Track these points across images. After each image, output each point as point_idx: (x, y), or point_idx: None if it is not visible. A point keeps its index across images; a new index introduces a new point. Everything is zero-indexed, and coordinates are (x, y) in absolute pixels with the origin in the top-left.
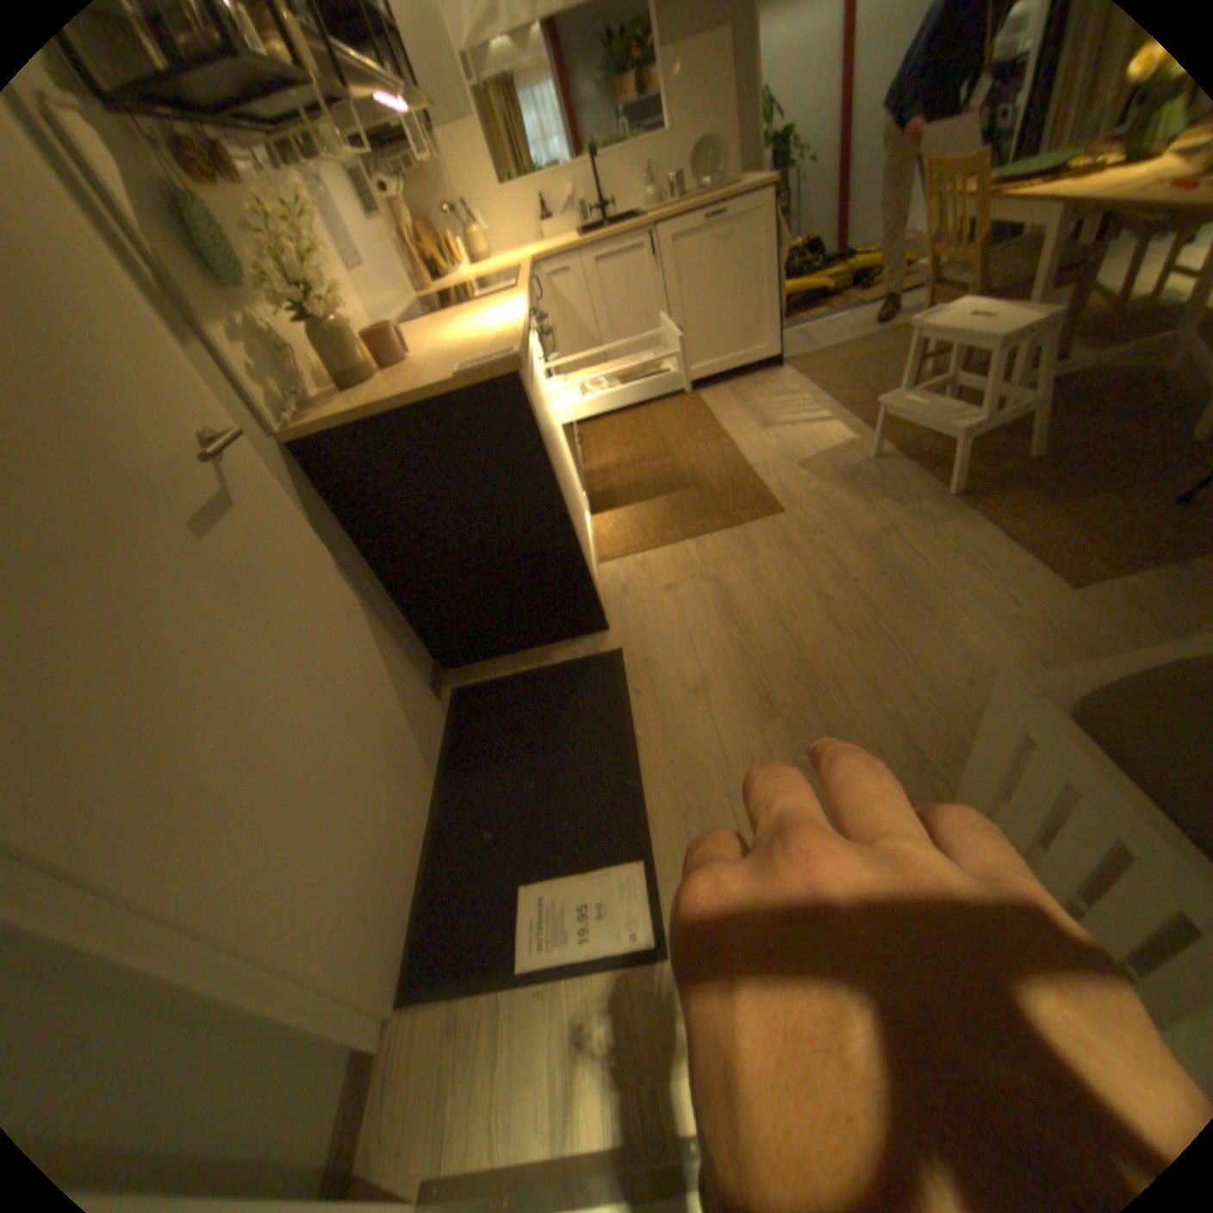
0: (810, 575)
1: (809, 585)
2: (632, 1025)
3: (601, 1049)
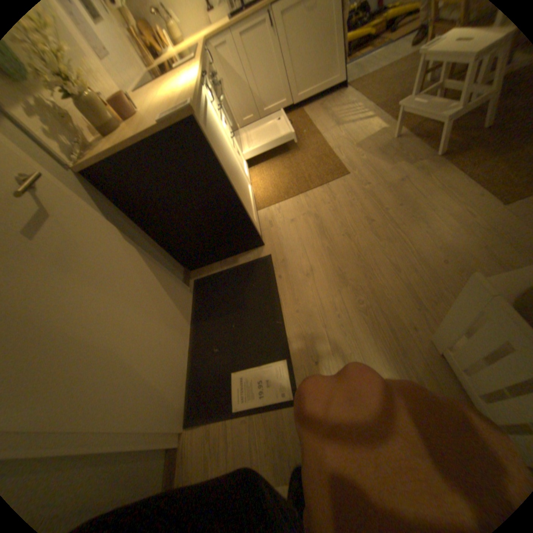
0: (363, 209)
1: (363, 214)
2: (285, 435)
3: (272, 445)
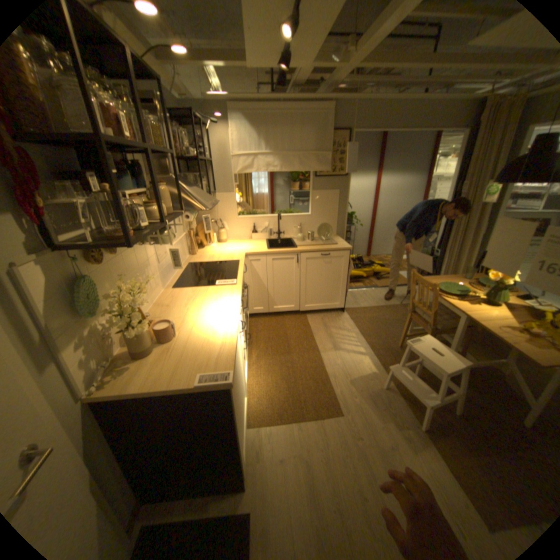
0: (355, 477)
1: (355, 486)
2: None
3: None
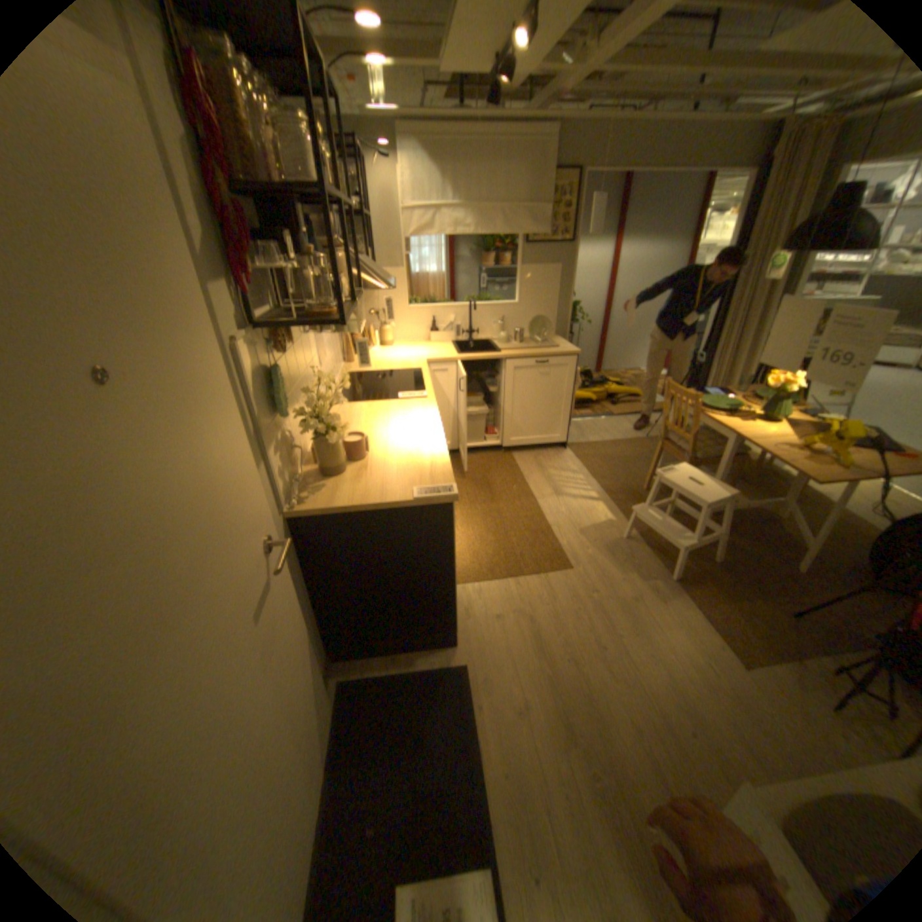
0: (591, 627)
1: (592, 636)
2: None
3: None
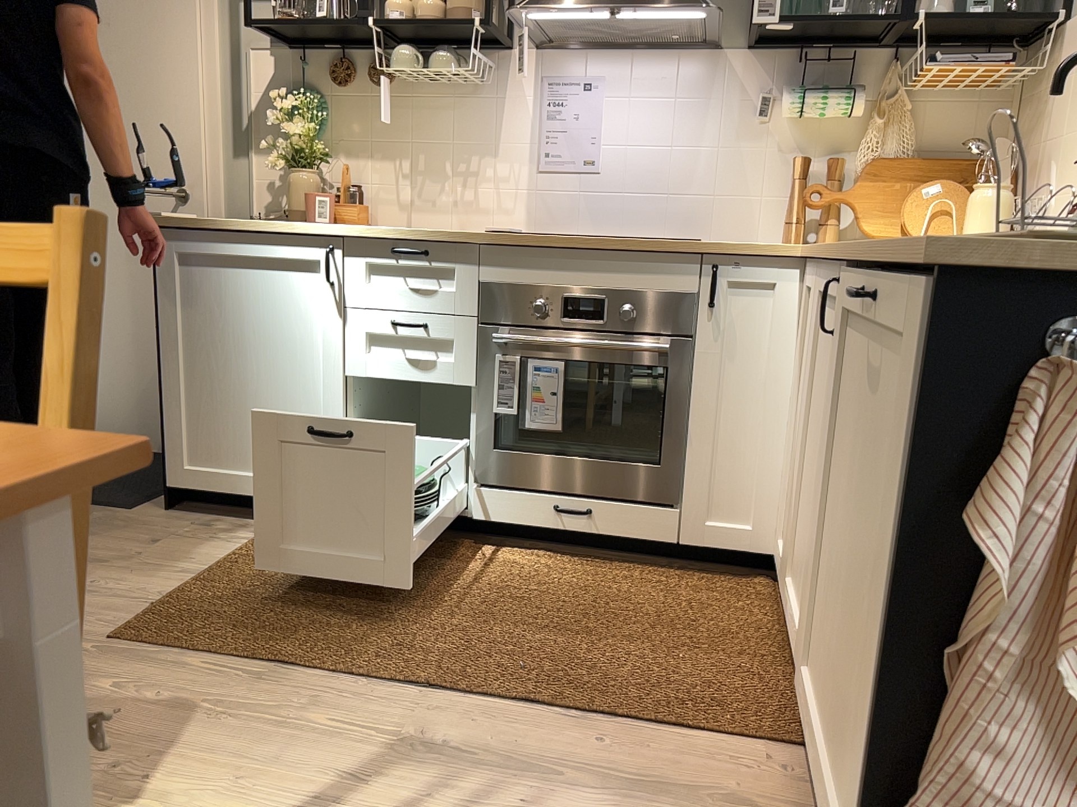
0: None
1: None
2: None
3: None
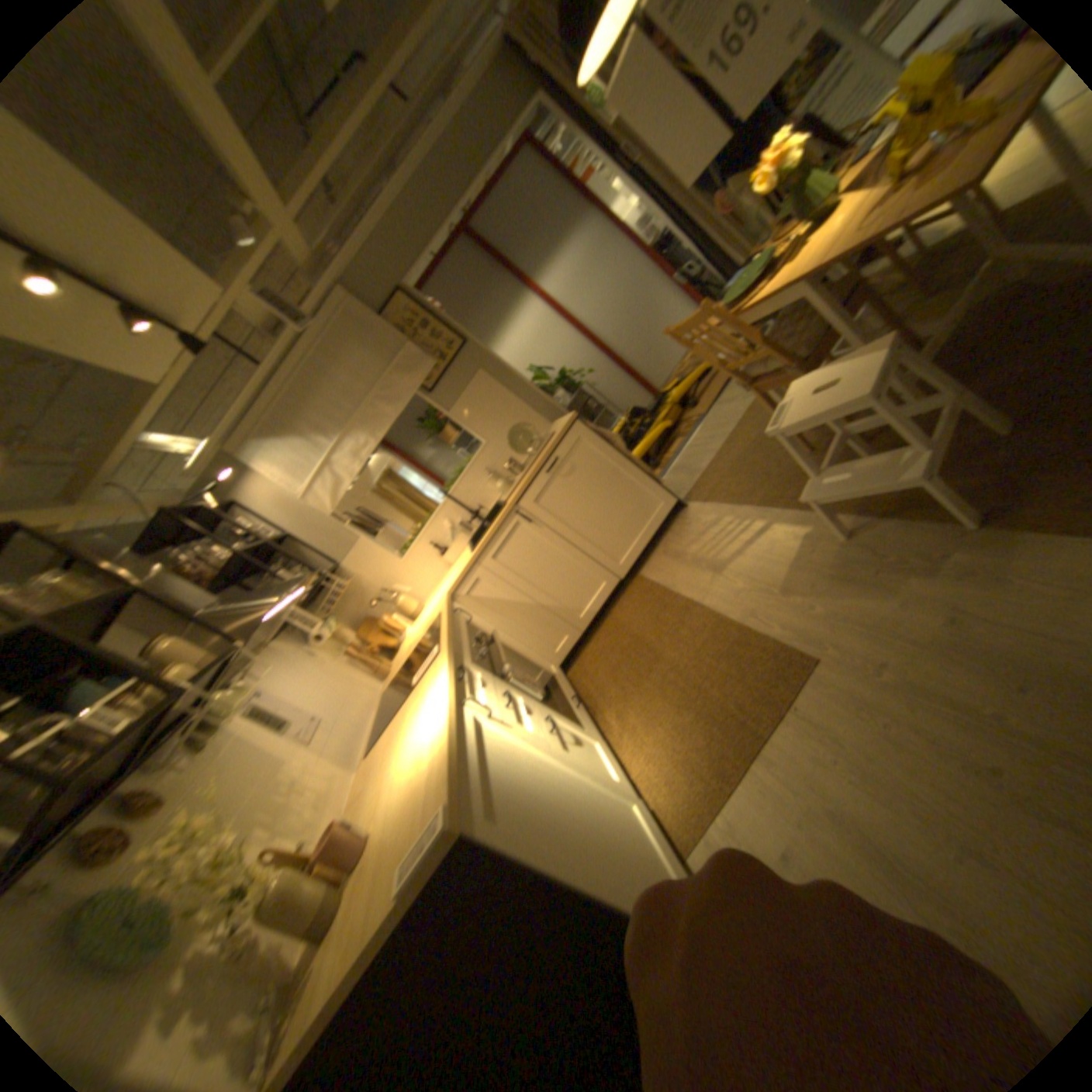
0: (938, 746)
1: (954, 764)
2: None
3: None
